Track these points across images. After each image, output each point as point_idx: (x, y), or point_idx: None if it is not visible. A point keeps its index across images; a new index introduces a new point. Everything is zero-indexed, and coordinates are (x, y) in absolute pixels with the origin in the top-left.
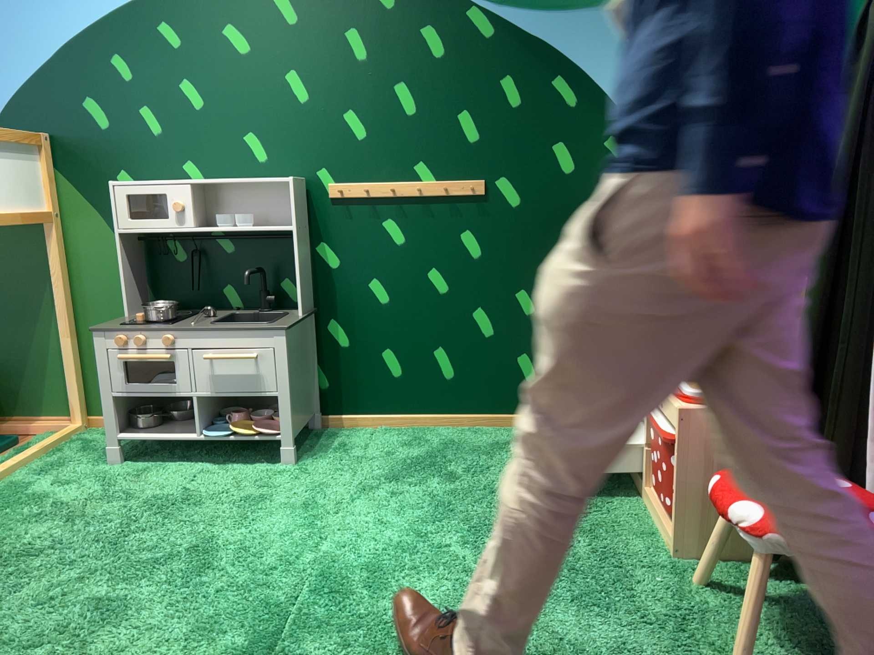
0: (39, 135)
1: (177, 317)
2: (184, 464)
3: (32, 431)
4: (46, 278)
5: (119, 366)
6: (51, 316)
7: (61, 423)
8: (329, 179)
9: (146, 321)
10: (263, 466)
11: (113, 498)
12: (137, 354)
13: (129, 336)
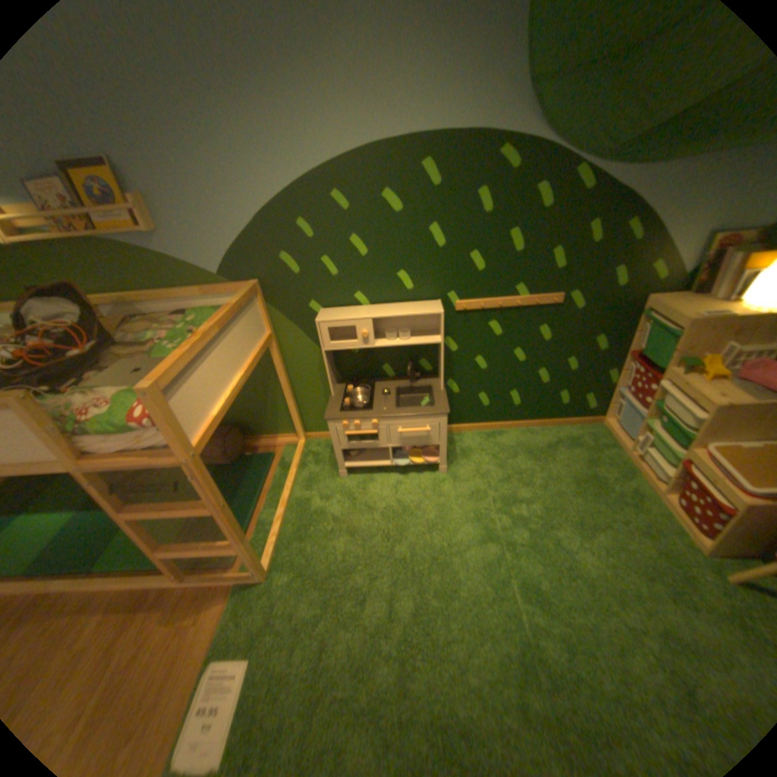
0: (253, 284)
1: (370, 401)
2: (382, 475)
3: (276, 445)
4: (269, 367)
5: (343, 435)
6: (276, 387)
7: (291, 439)
8: (455, 299)
9: (355, 409)
10: (428, 474)
11: (361, 510)
12: (356, 431)
13: (349, 422)
